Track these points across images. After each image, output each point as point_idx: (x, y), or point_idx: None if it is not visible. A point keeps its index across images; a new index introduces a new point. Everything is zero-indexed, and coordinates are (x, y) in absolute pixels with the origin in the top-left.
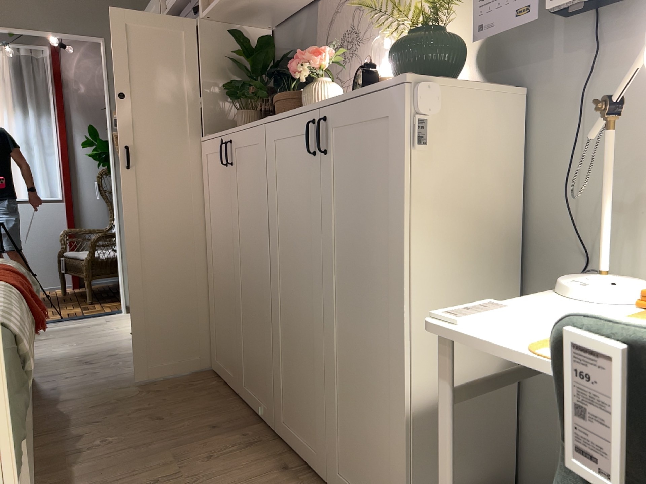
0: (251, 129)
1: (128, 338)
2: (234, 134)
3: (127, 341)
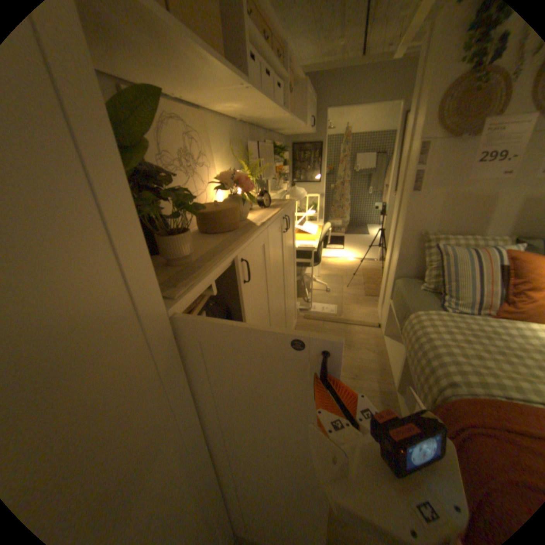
0: (259, 235)
1: None
2: (245, 248)
3: None
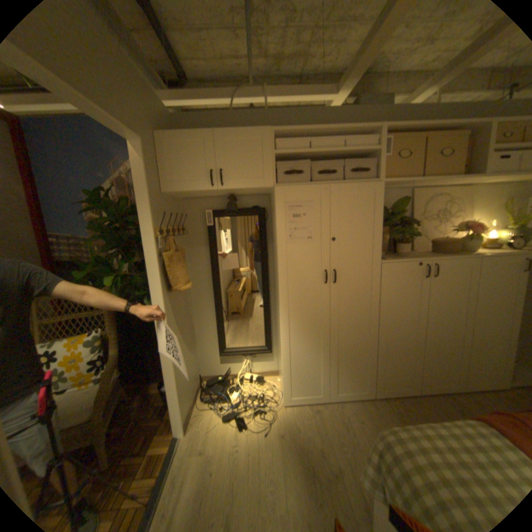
0: (465, 260)
1: (278, 440)
2: (442, 261)
3: (287, 441)
